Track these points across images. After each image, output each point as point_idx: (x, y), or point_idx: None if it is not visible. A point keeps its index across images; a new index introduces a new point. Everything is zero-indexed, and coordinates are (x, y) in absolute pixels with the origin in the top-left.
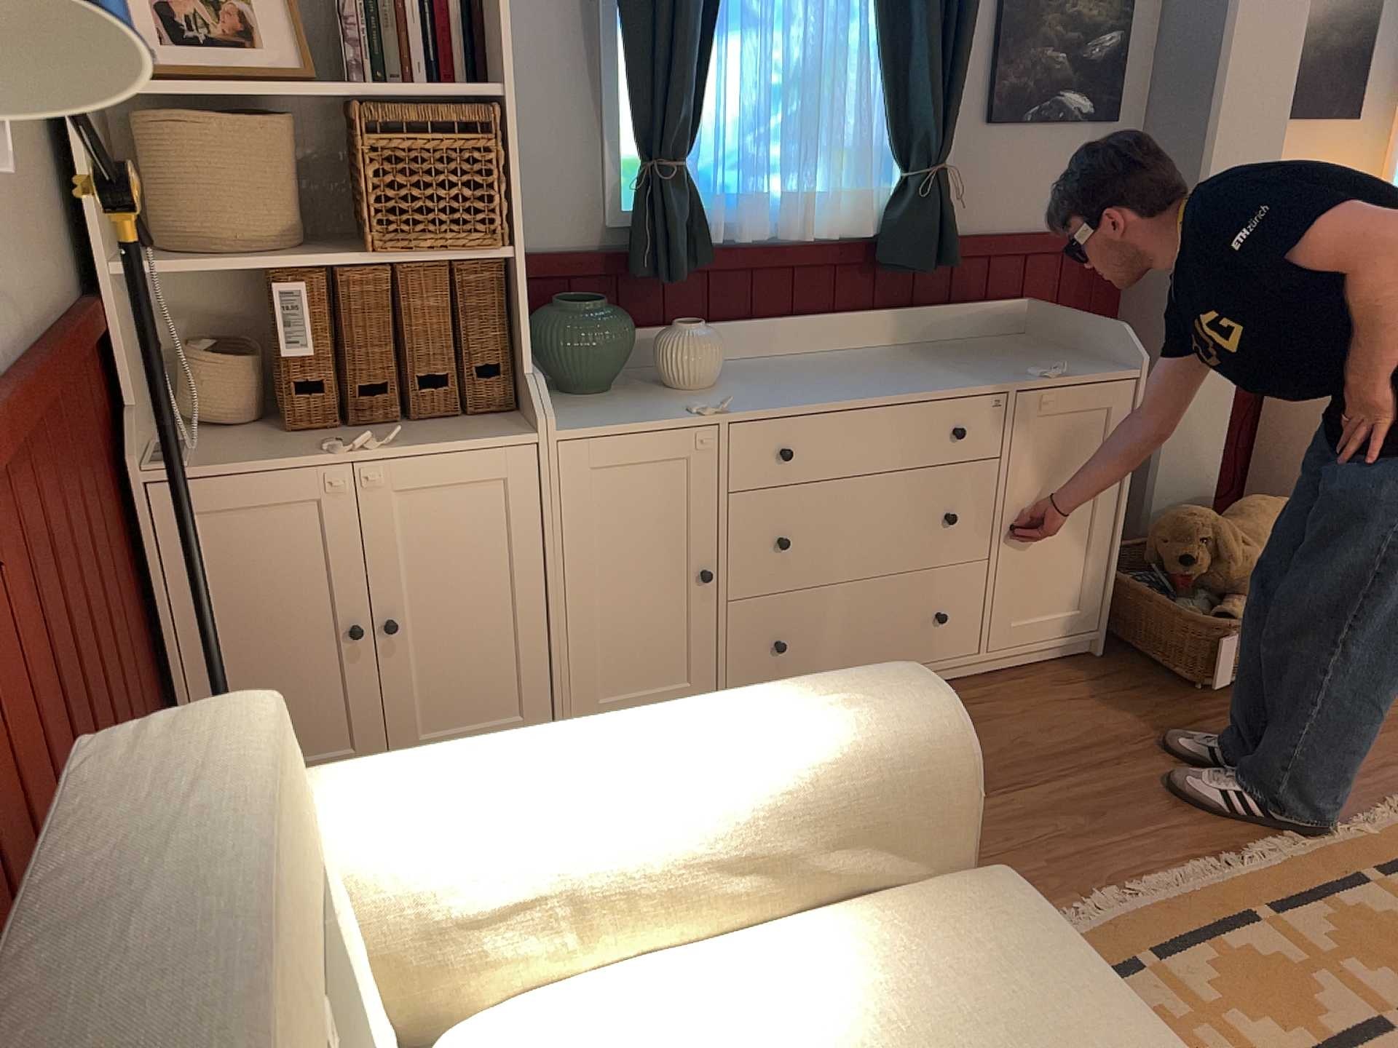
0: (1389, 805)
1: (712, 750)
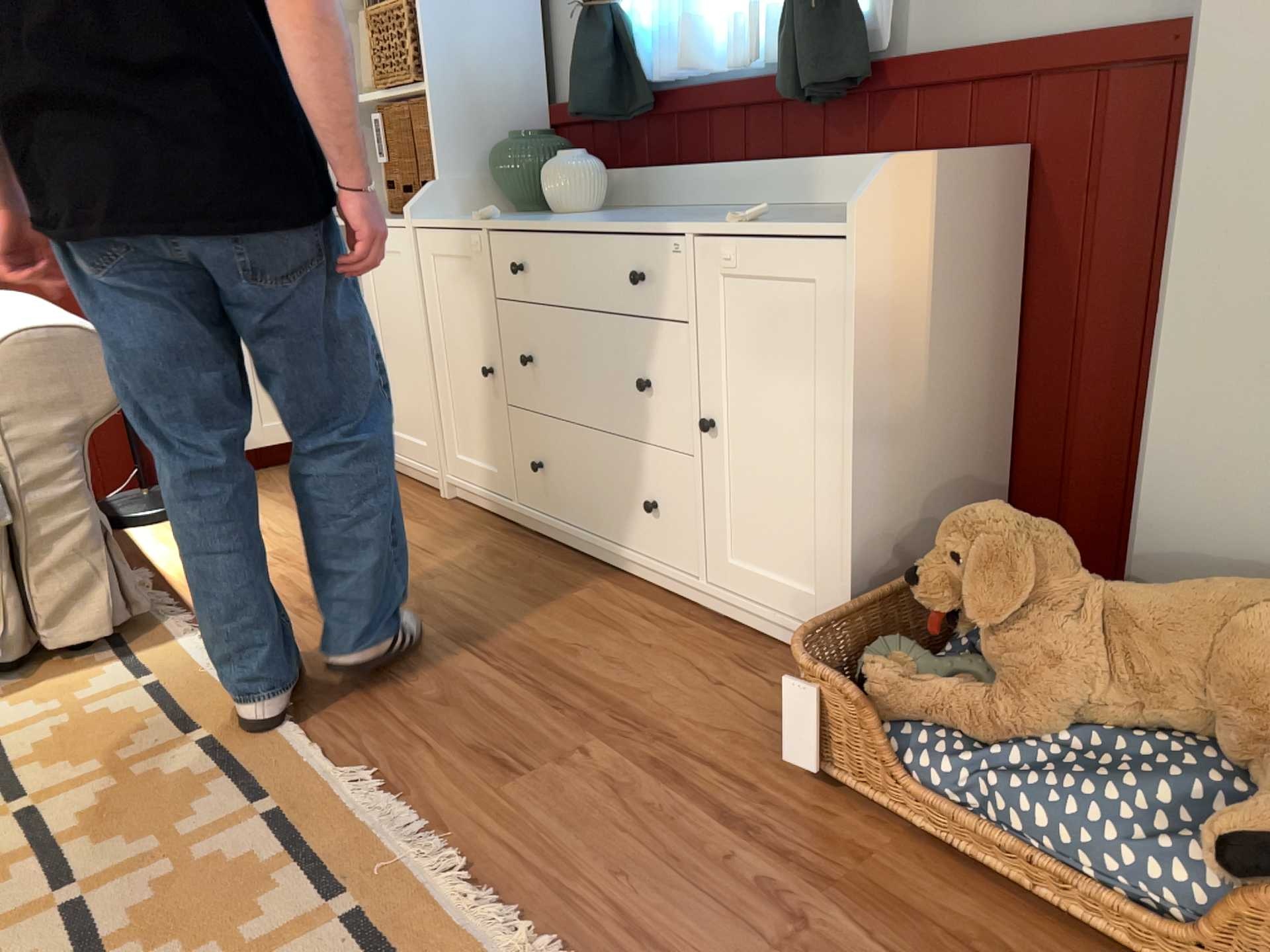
0: None
1: None
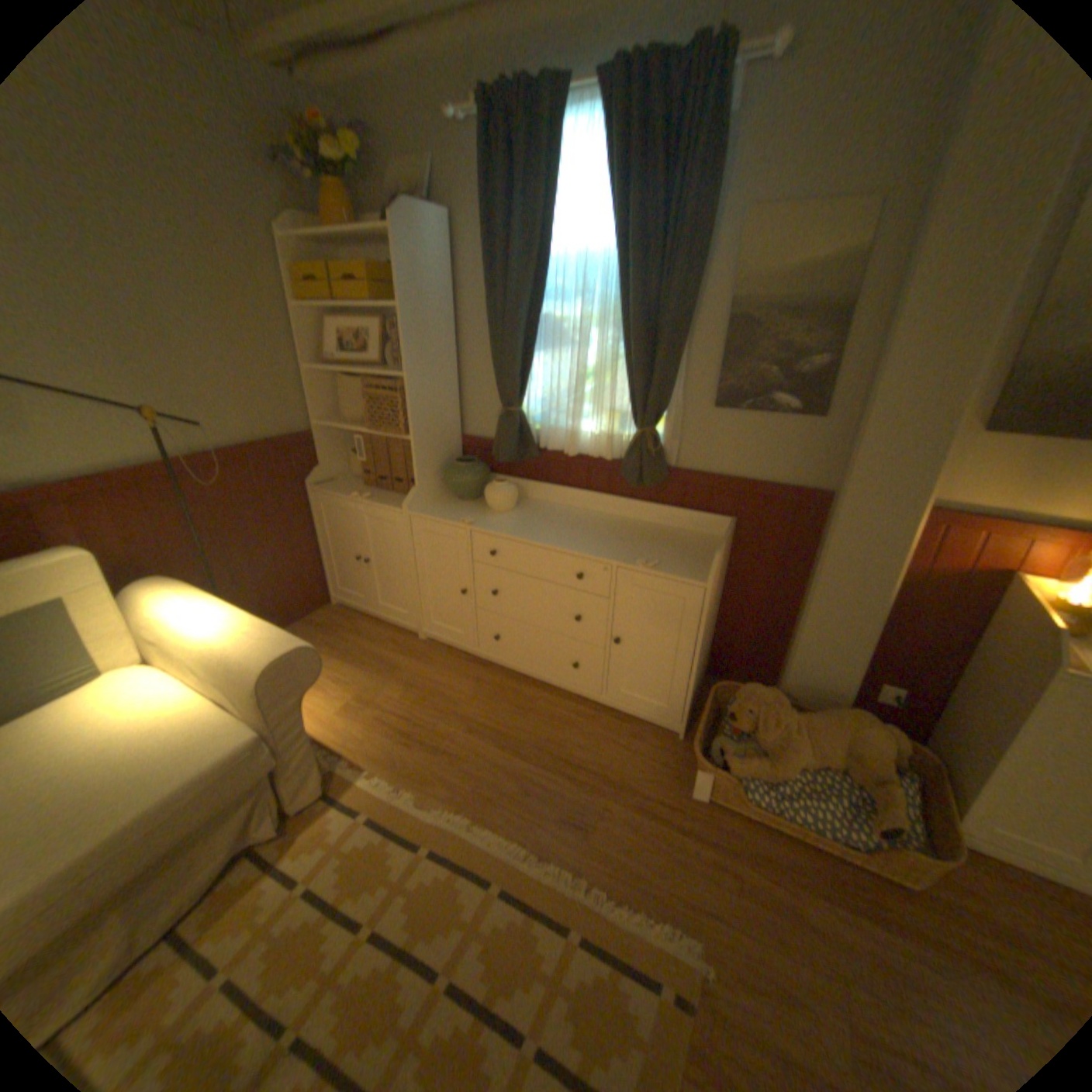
0: (667, 933)
1: (210, 633)
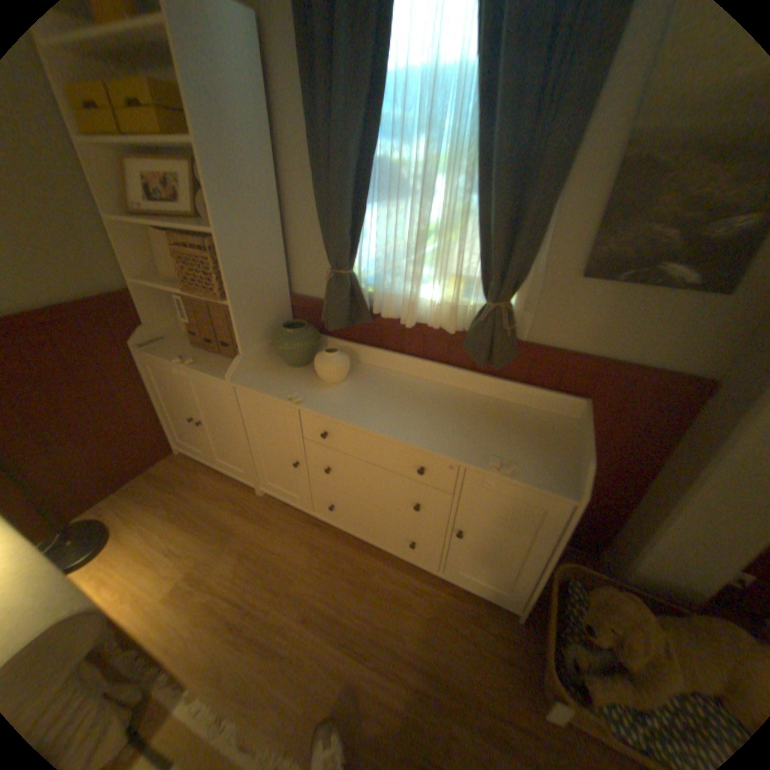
0: None
1: None
